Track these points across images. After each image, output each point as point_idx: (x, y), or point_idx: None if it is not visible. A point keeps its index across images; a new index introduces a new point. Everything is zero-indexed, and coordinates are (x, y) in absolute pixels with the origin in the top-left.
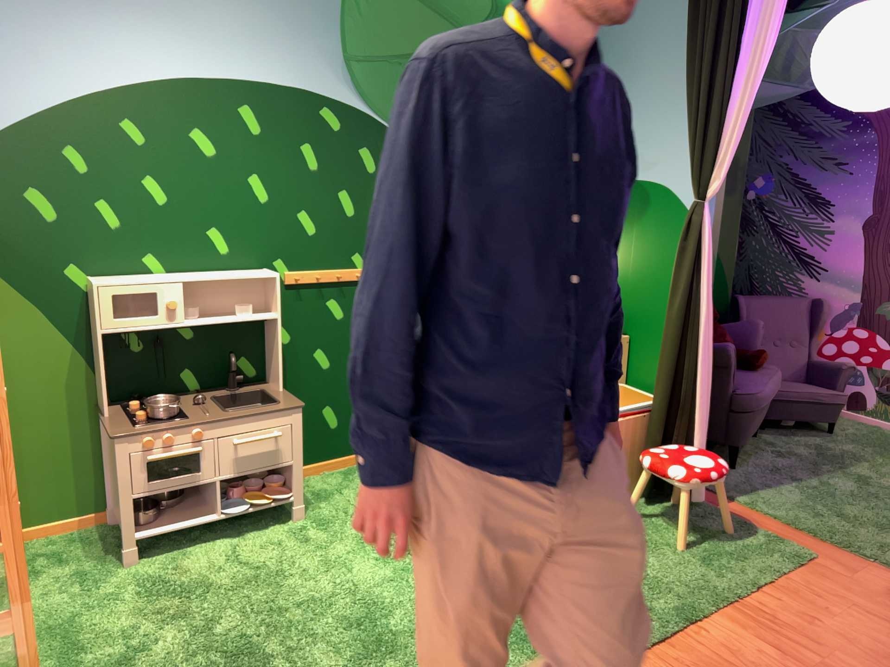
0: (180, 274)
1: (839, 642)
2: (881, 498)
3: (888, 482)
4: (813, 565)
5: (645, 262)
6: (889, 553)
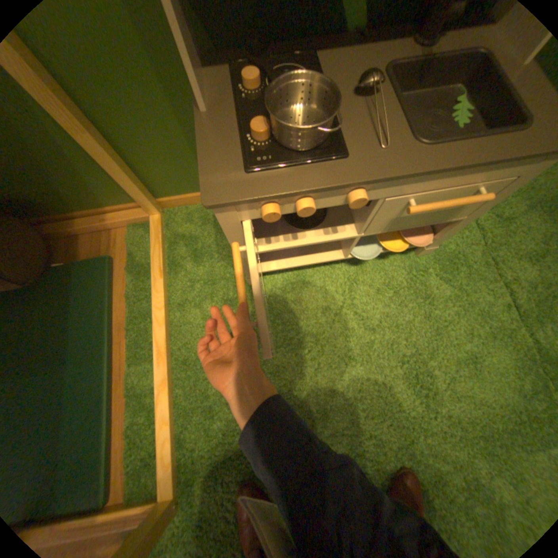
0: None
1: None
2: None
3: None
4: None
5: None
6: None
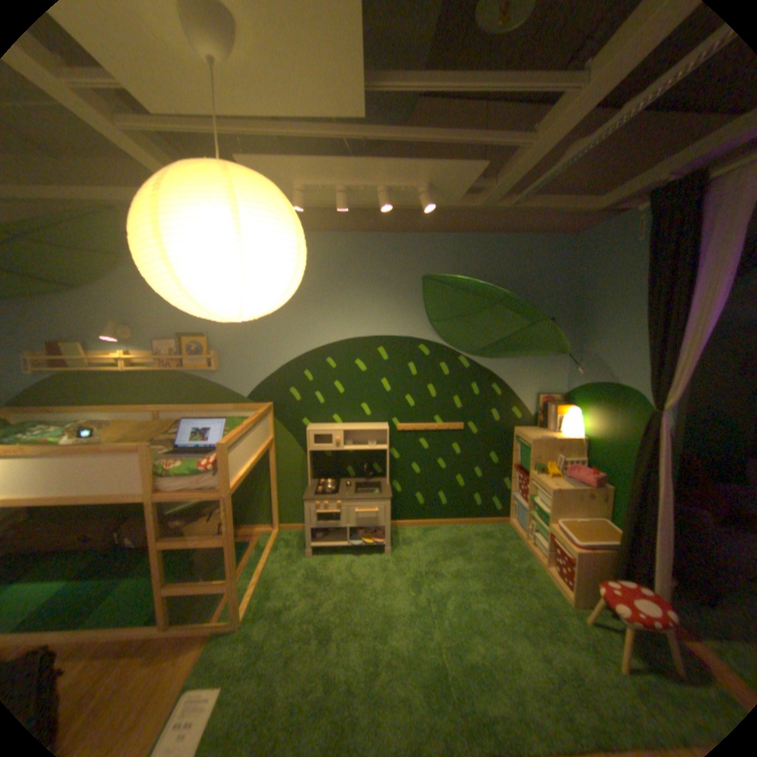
0: (346, 425)
1: None
2: None
3: None
4: None
5: (626, 441)
6: None
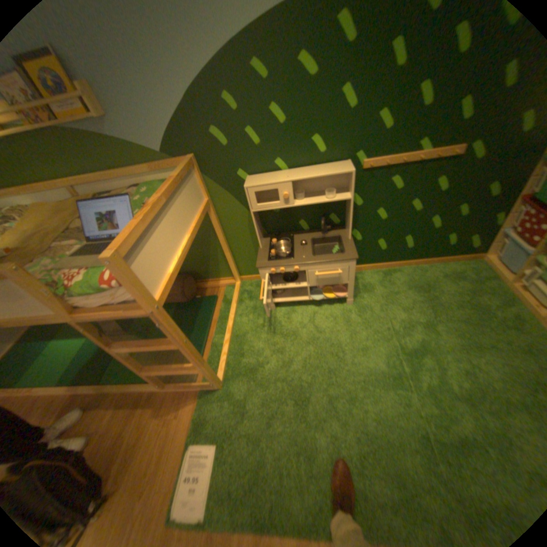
0: (293, 171)
1: None
2: None
3: None
4: None
5: None
6: None
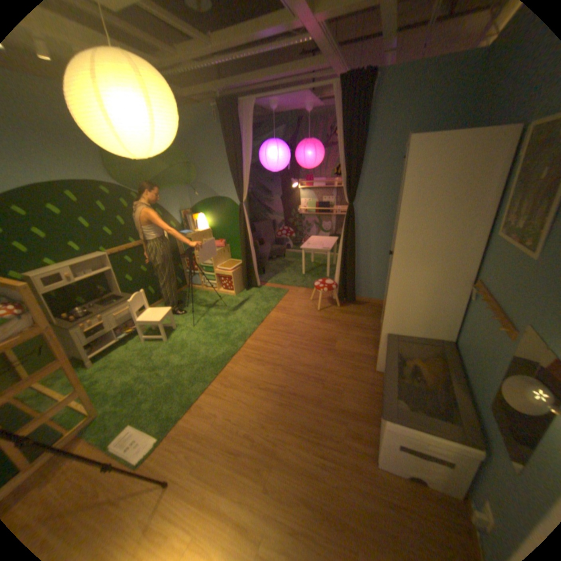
0: (63, 264)
1: (297, 308)
2: (299, 272)
3: (299, 267)
4: (288, 293)
5: (229, 222)
6: (303, 284)
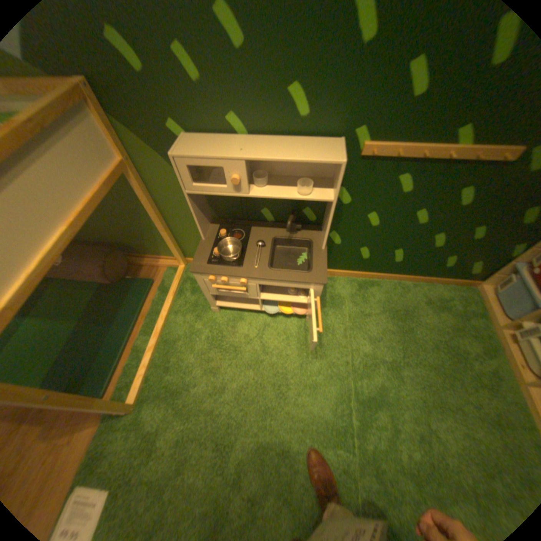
0: (255, 140)
1: None
2: None
3: None
4: None
5: None
6: None
